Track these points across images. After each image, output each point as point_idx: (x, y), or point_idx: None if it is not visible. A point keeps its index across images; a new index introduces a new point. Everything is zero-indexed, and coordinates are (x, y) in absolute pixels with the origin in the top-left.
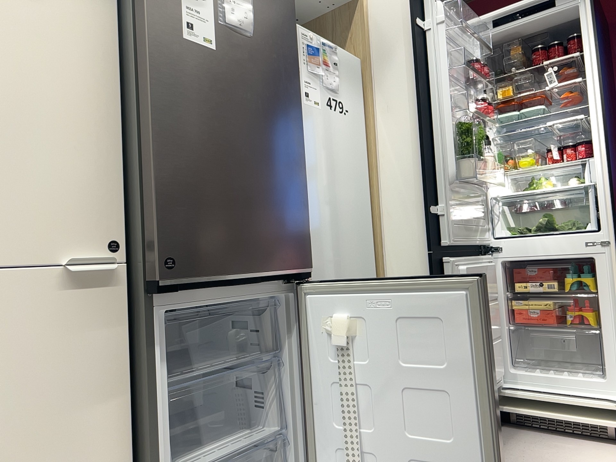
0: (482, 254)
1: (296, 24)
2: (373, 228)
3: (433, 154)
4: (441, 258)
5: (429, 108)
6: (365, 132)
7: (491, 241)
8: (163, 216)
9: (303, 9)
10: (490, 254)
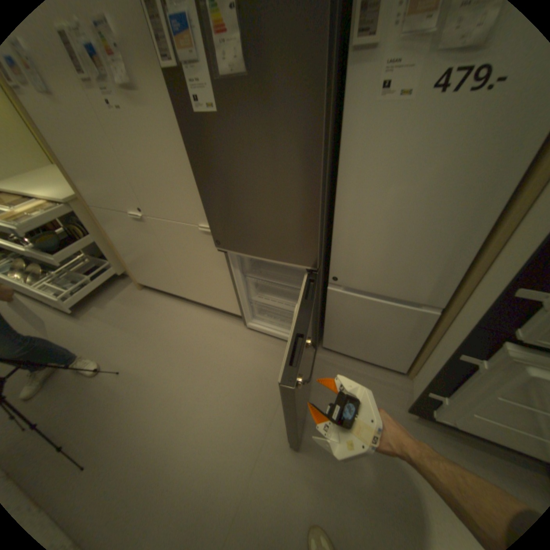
0: None
1: None
2: (485, 248)
3: None
4: (503, 339)
5: None
6: None
7: None
8: (212, 222)
9: None
10: None
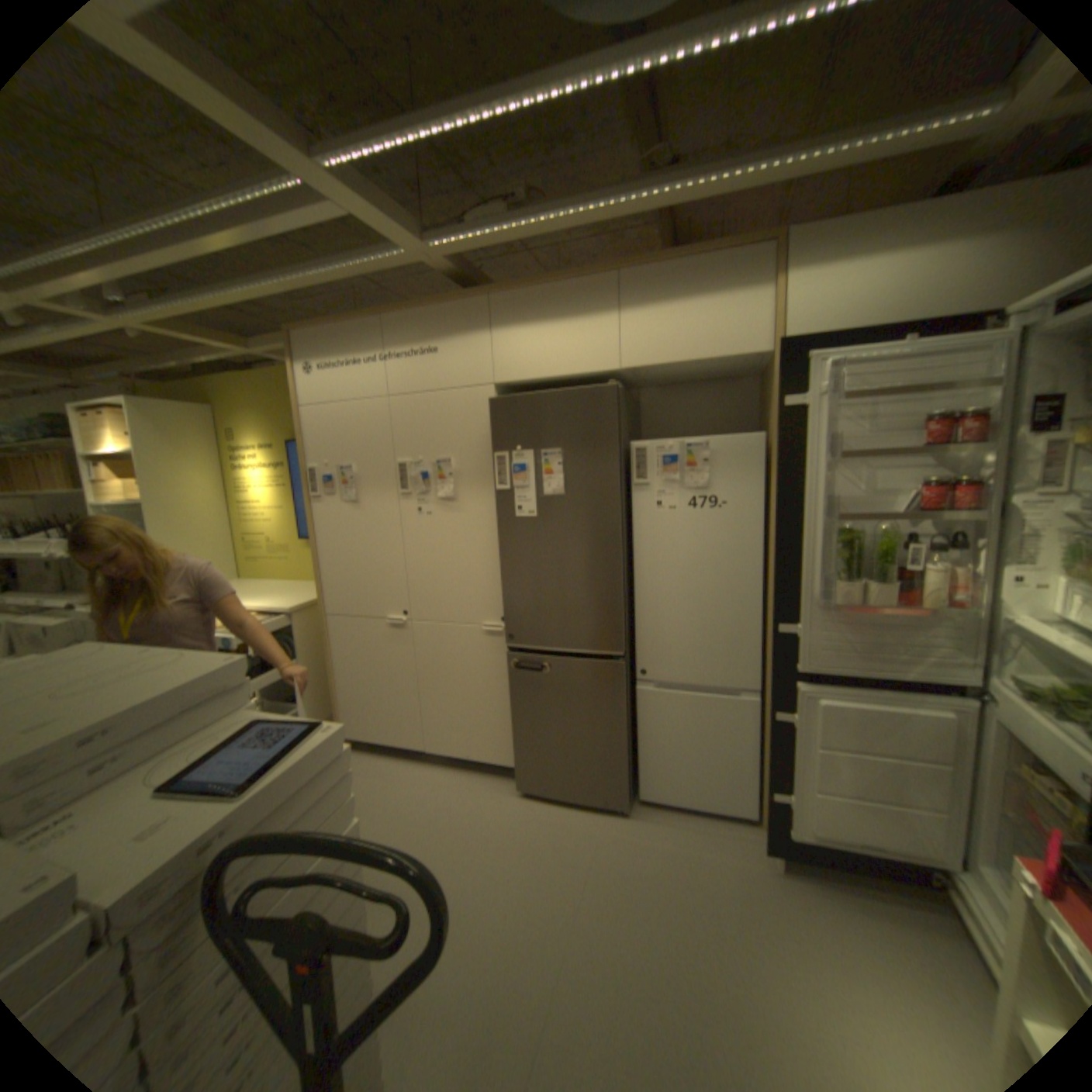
0: (975, 694)
1: (651, 441)
2: (767, 618)
3: (799, 565)
4: (795, 682)
5: (801, 509)
6: (770, 514)
7: (973, 685)
8: (509, 613)
9: (740, 366)
10: (986, 701)
